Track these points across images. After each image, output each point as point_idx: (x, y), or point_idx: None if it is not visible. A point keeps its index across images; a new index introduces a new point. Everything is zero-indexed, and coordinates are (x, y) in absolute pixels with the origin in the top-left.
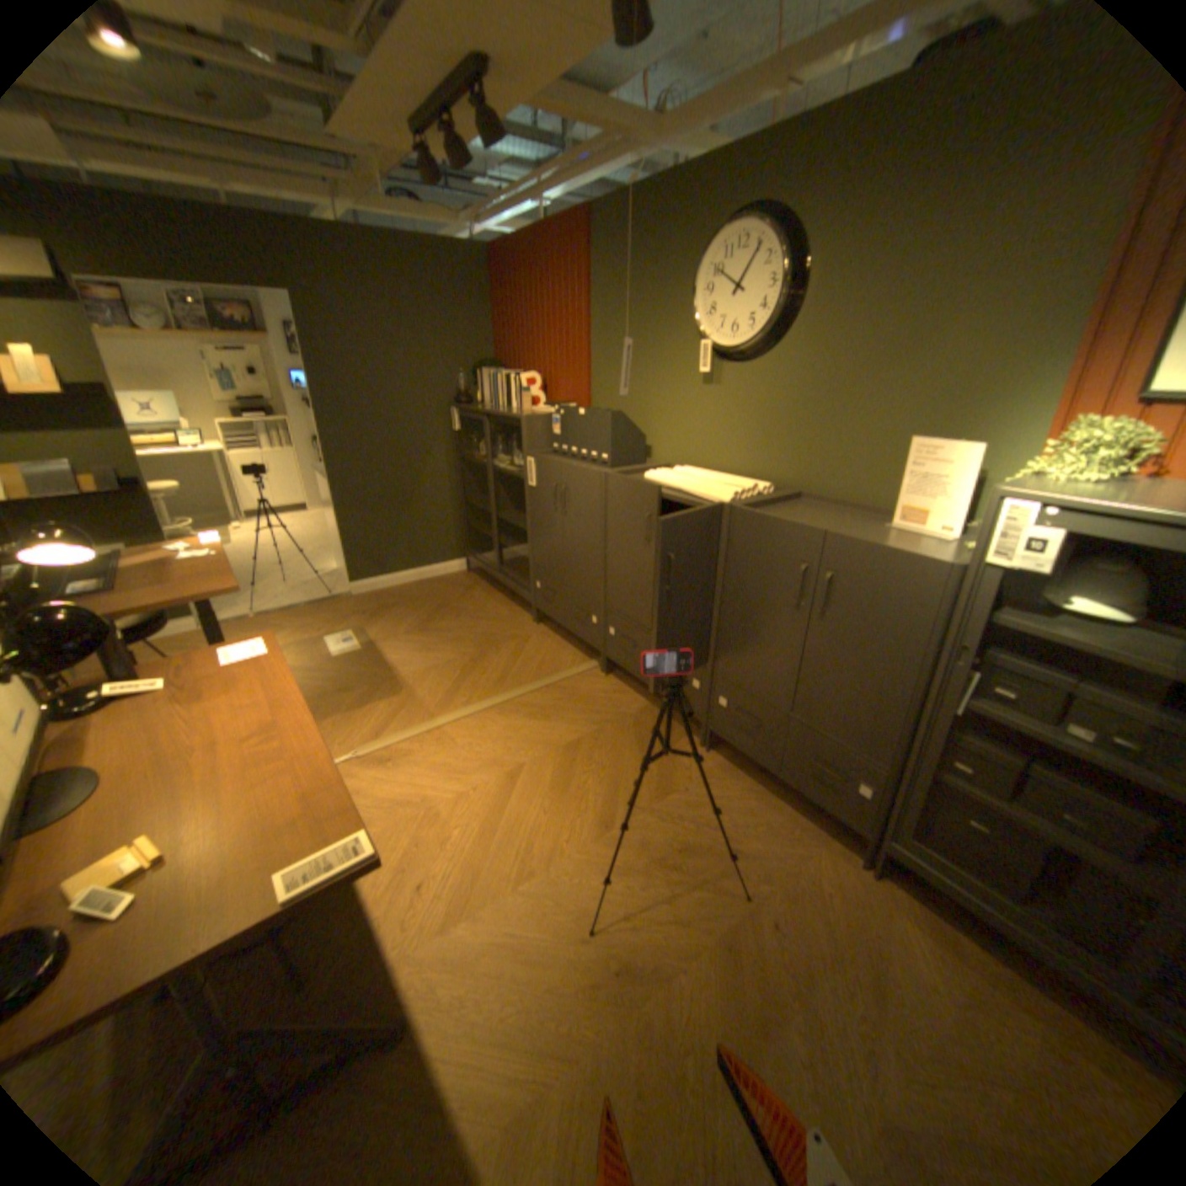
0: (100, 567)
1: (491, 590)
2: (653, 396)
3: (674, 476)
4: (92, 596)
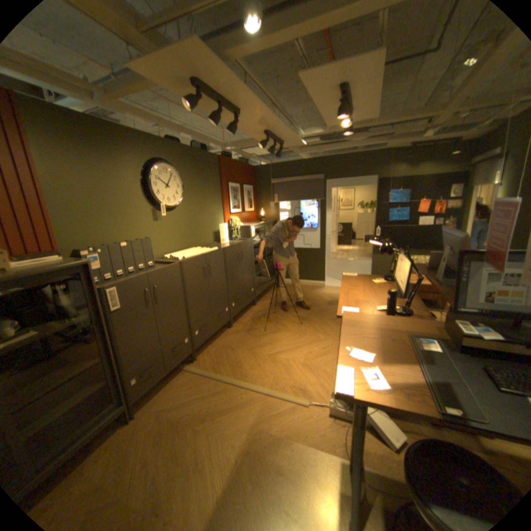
0: (442, 381)
1: None
2: (124, 231)
3: (187, 254)
4: (420, 336)
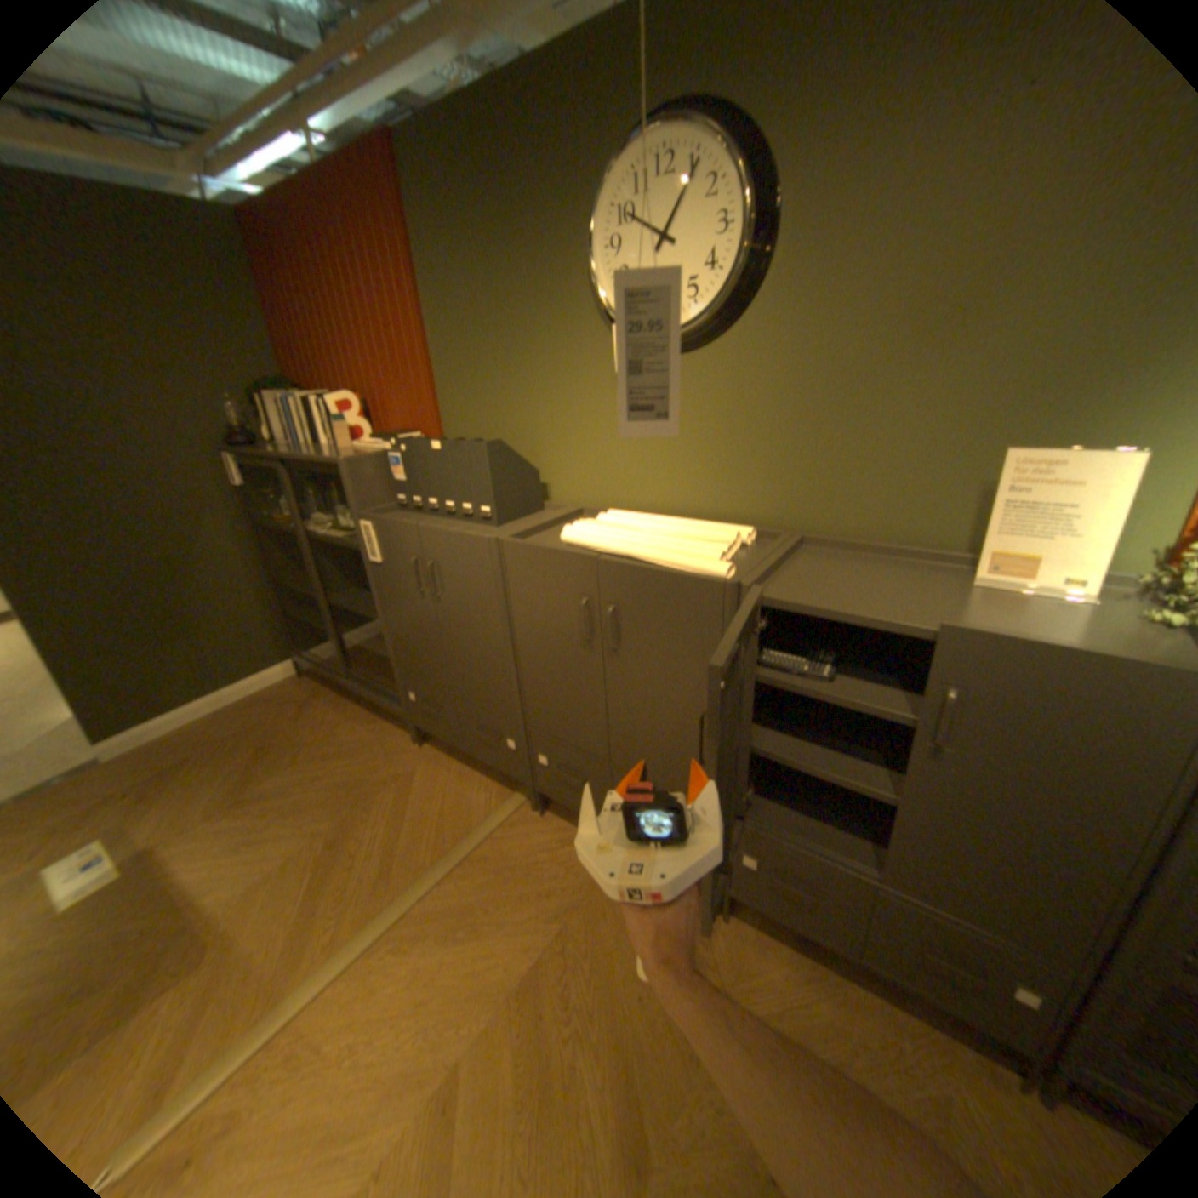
0: None
1: (338, 701)
2: (537, 413)
3: (604, 532)
4: None
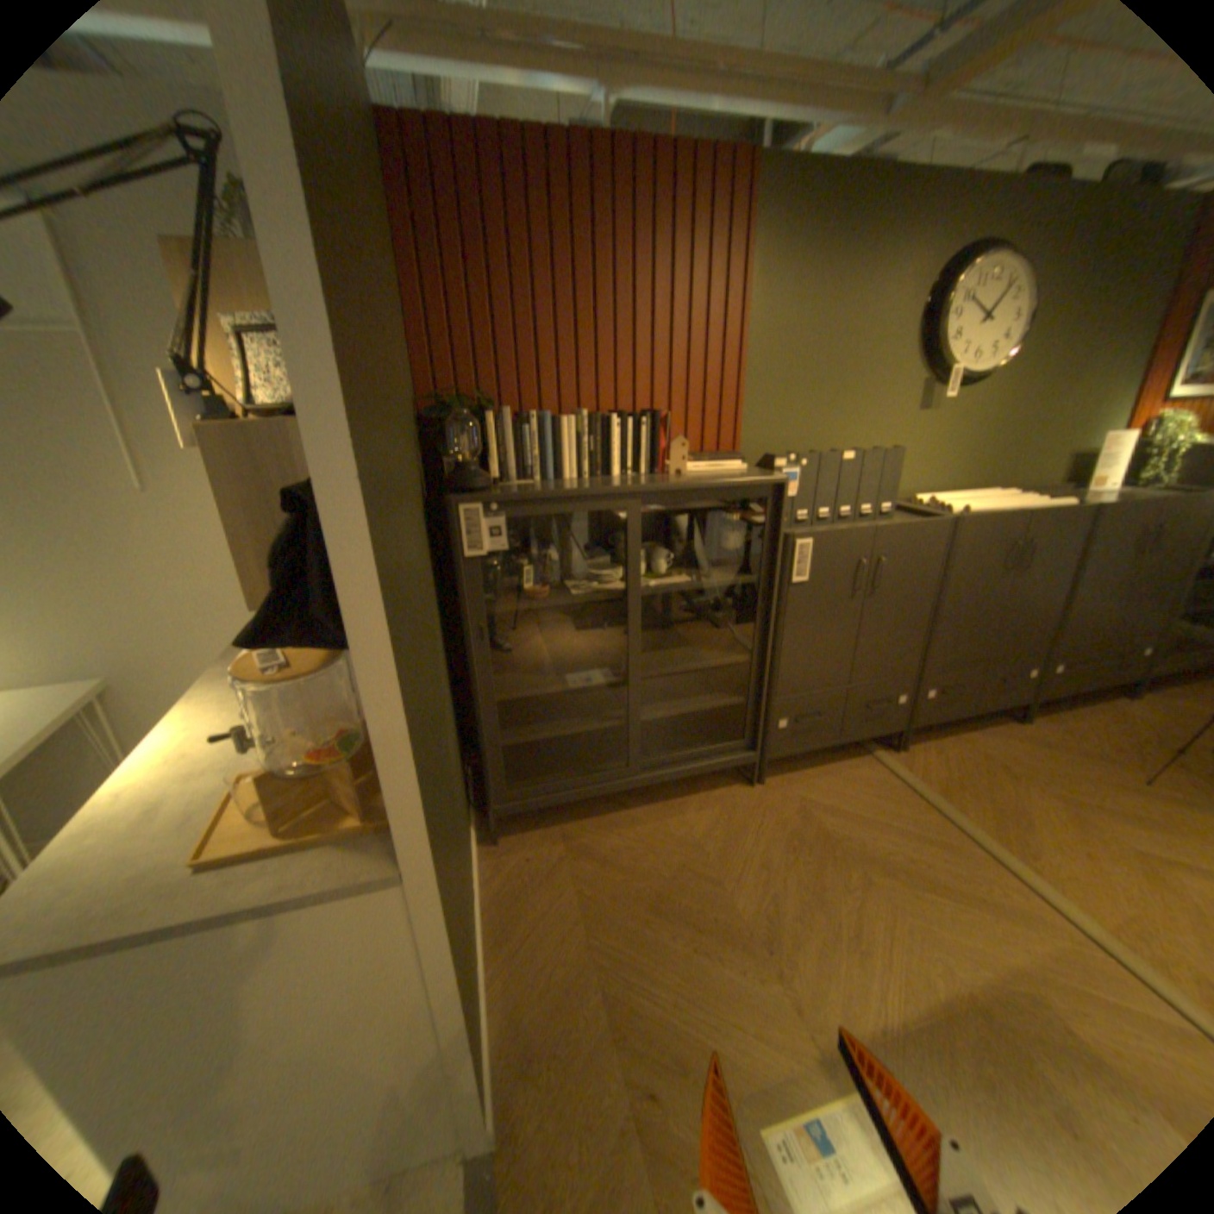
0: None
1: (603, 822)
2: (852, 428)
3: (977, 503)
4: None
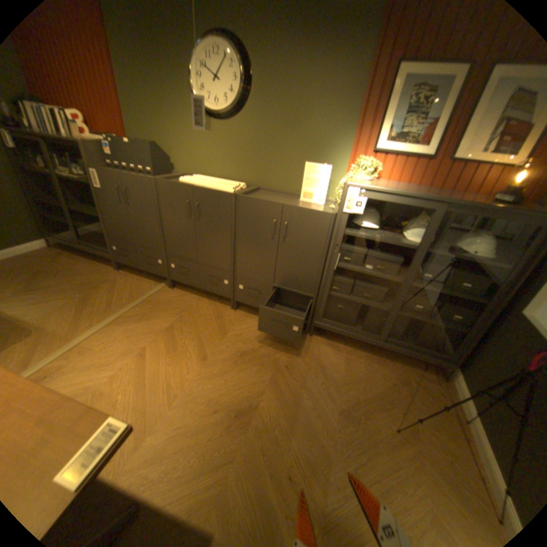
0: None
1: (73, 256)
2: (169, 134)
3: (195, 180)
4: None
